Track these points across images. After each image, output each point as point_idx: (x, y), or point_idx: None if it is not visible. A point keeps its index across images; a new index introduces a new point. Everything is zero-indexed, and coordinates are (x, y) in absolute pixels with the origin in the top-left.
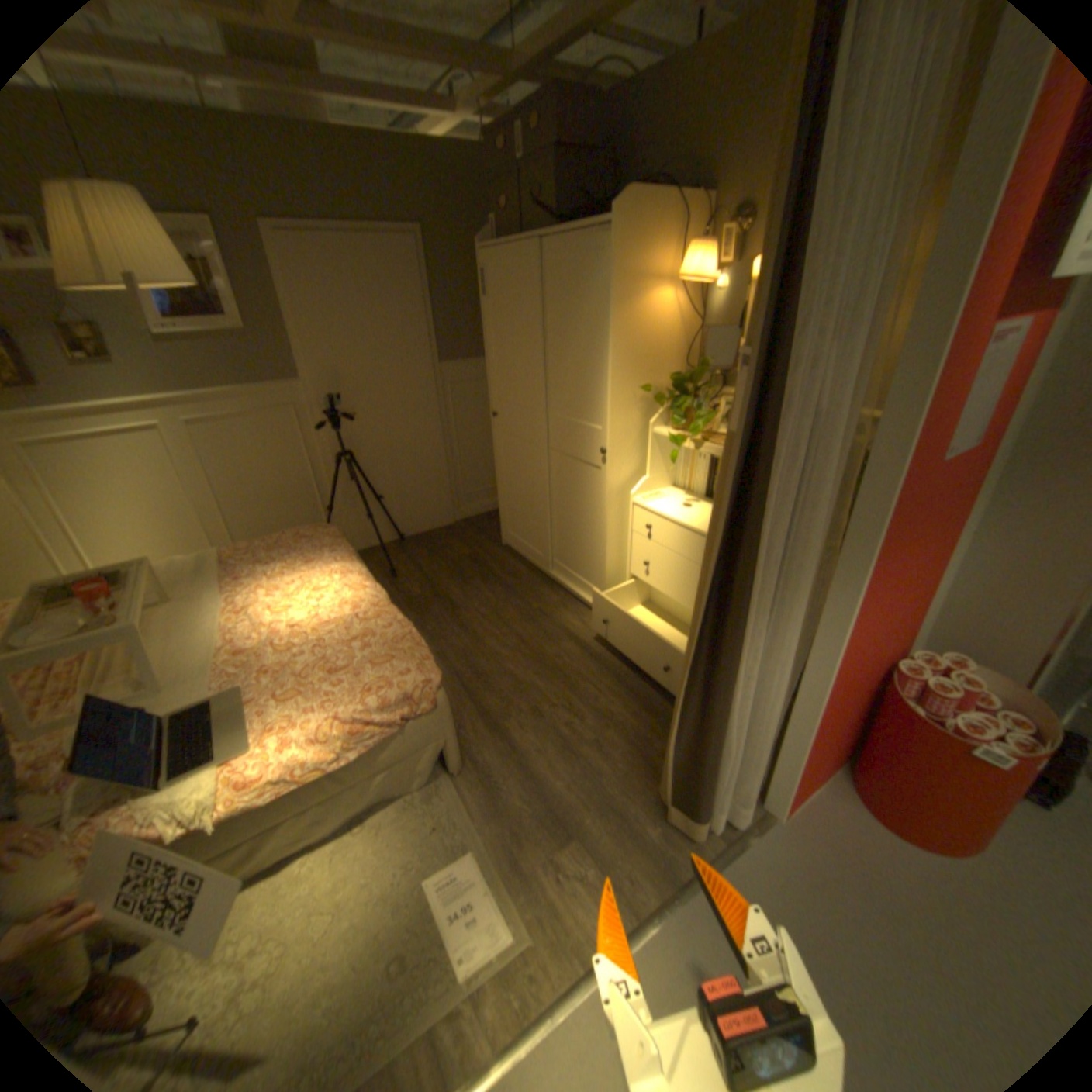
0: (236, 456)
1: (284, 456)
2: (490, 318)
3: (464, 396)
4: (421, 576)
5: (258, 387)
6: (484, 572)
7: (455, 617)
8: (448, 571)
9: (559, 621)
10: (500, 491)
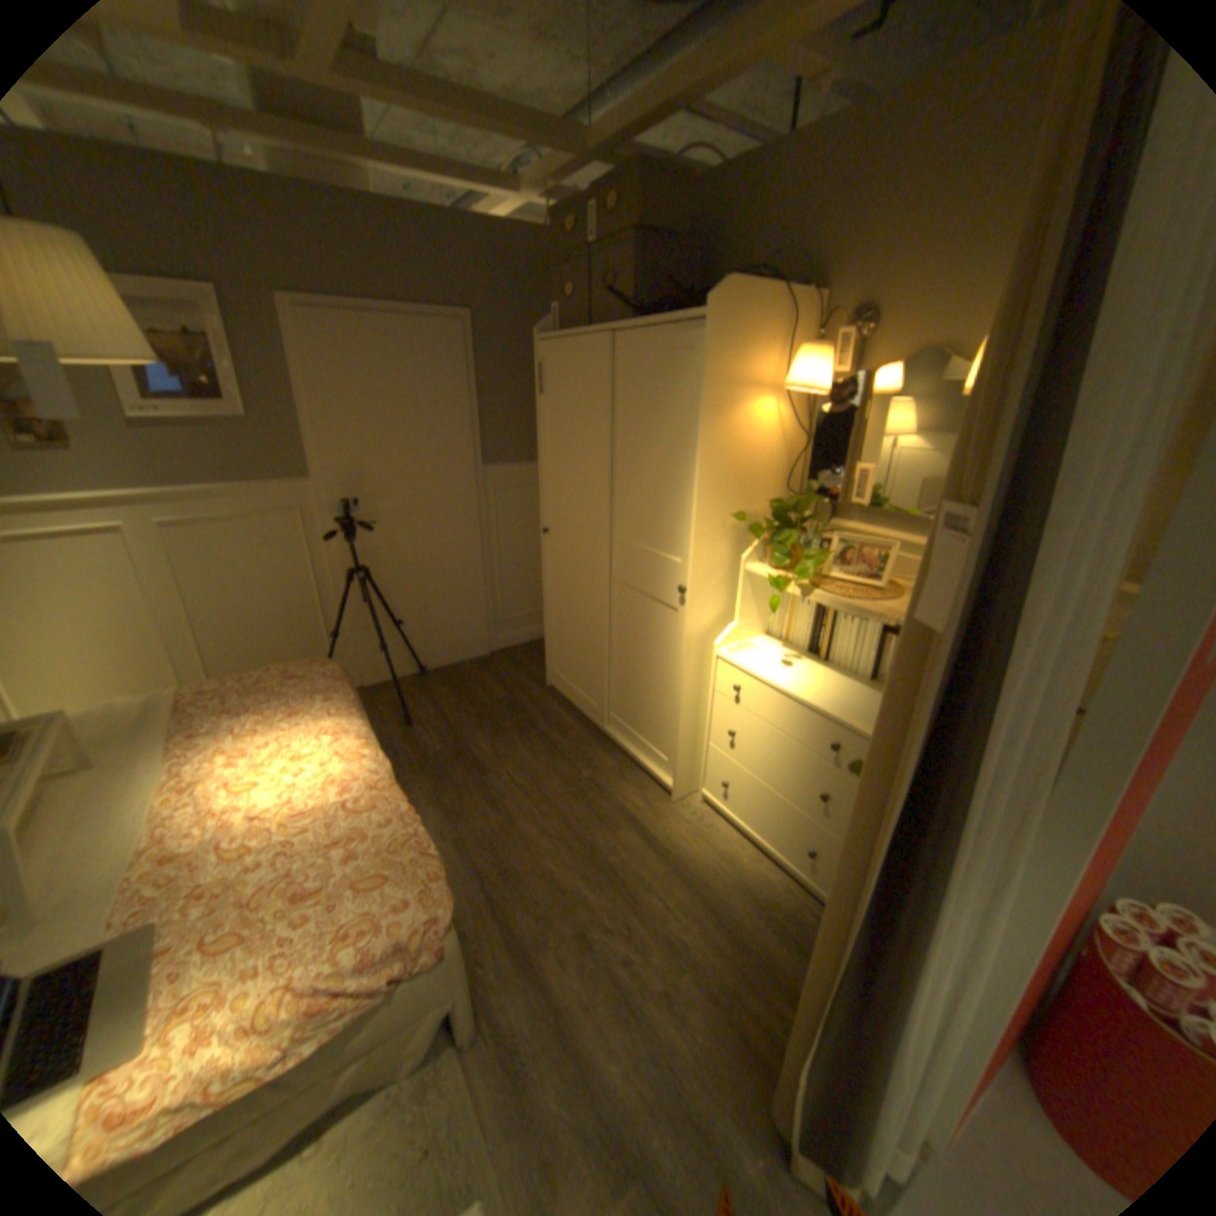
0: (220, 568)
1: (282, 568)
2: (545, 419)
3: (510, 504)
4: (442, 724)
5: (256, 485)
6: (521, 721)
7: (481, 786)
8: (476, 719)
9: (614, 797)
10: (547, 621)
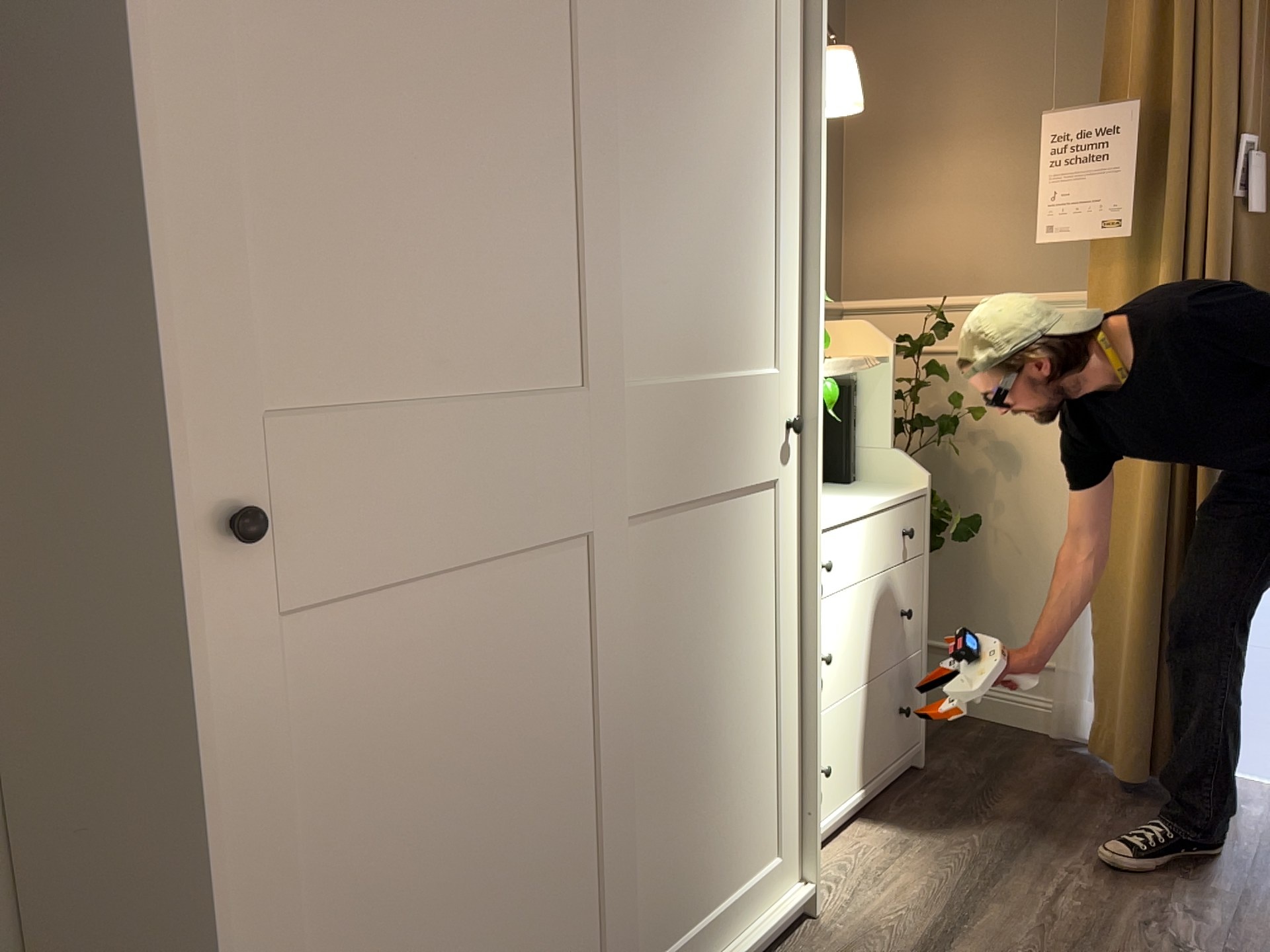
0: None
1: None
2: None
3: None
4: None
5: None
6: None
7: None
8: None
9: None
10: None
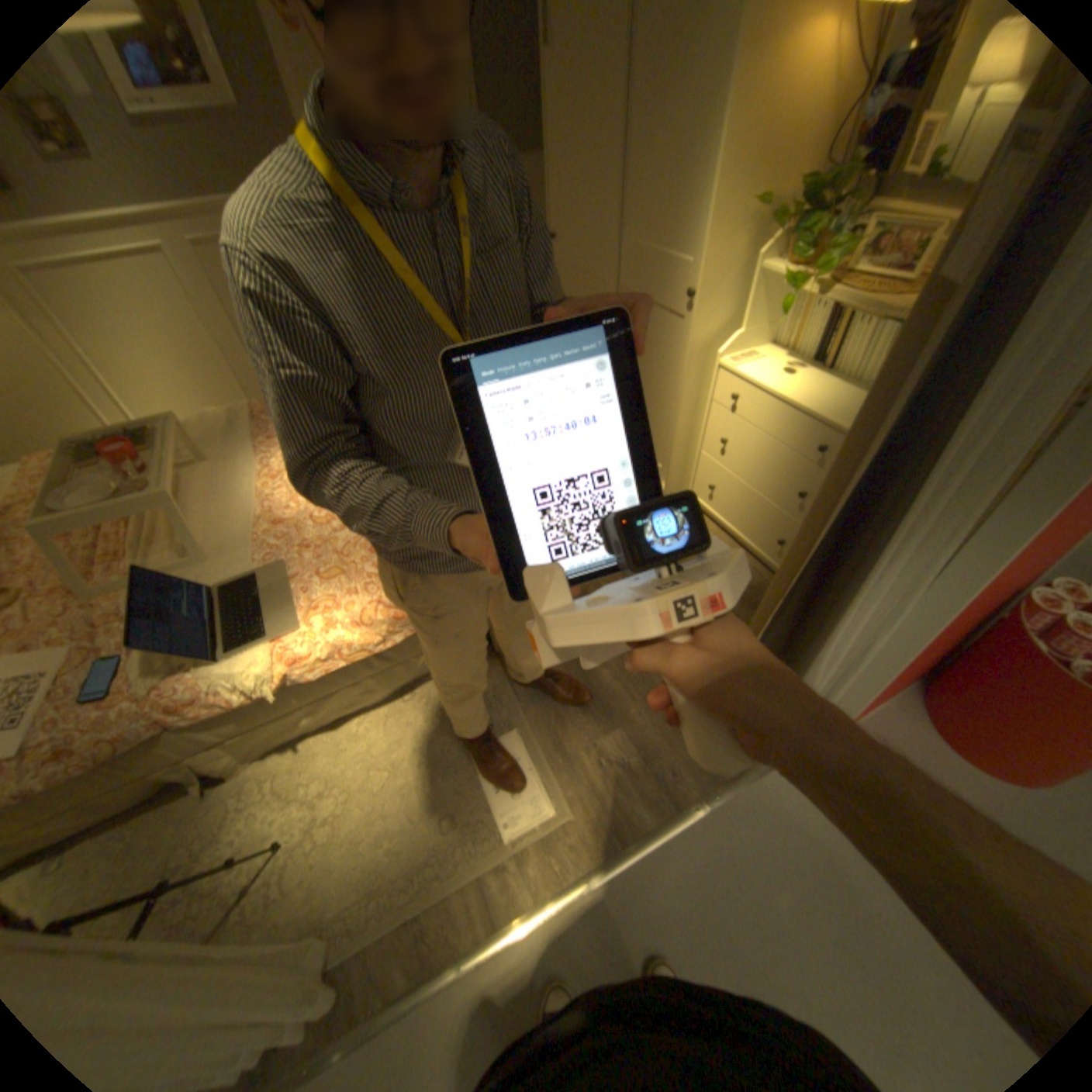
0: None
1: None
2: (551, 85)
3: None
4: None
5: None
6: None
7: None
8: None
9: None
10: None
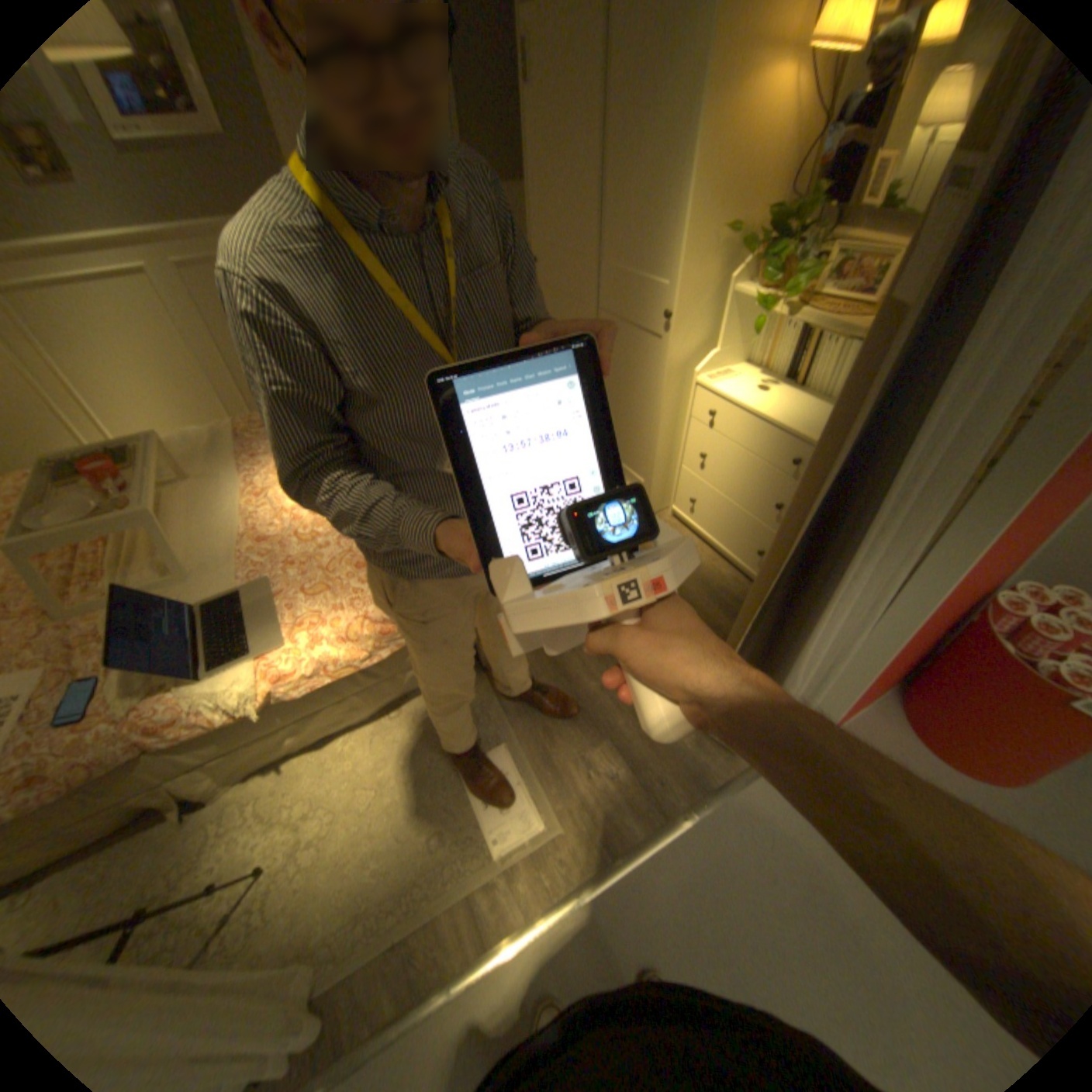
0: None
1: None
2: (530, 119)
3: None
4: None
5: None
6: None
7: None
8: None
9: None
10: None
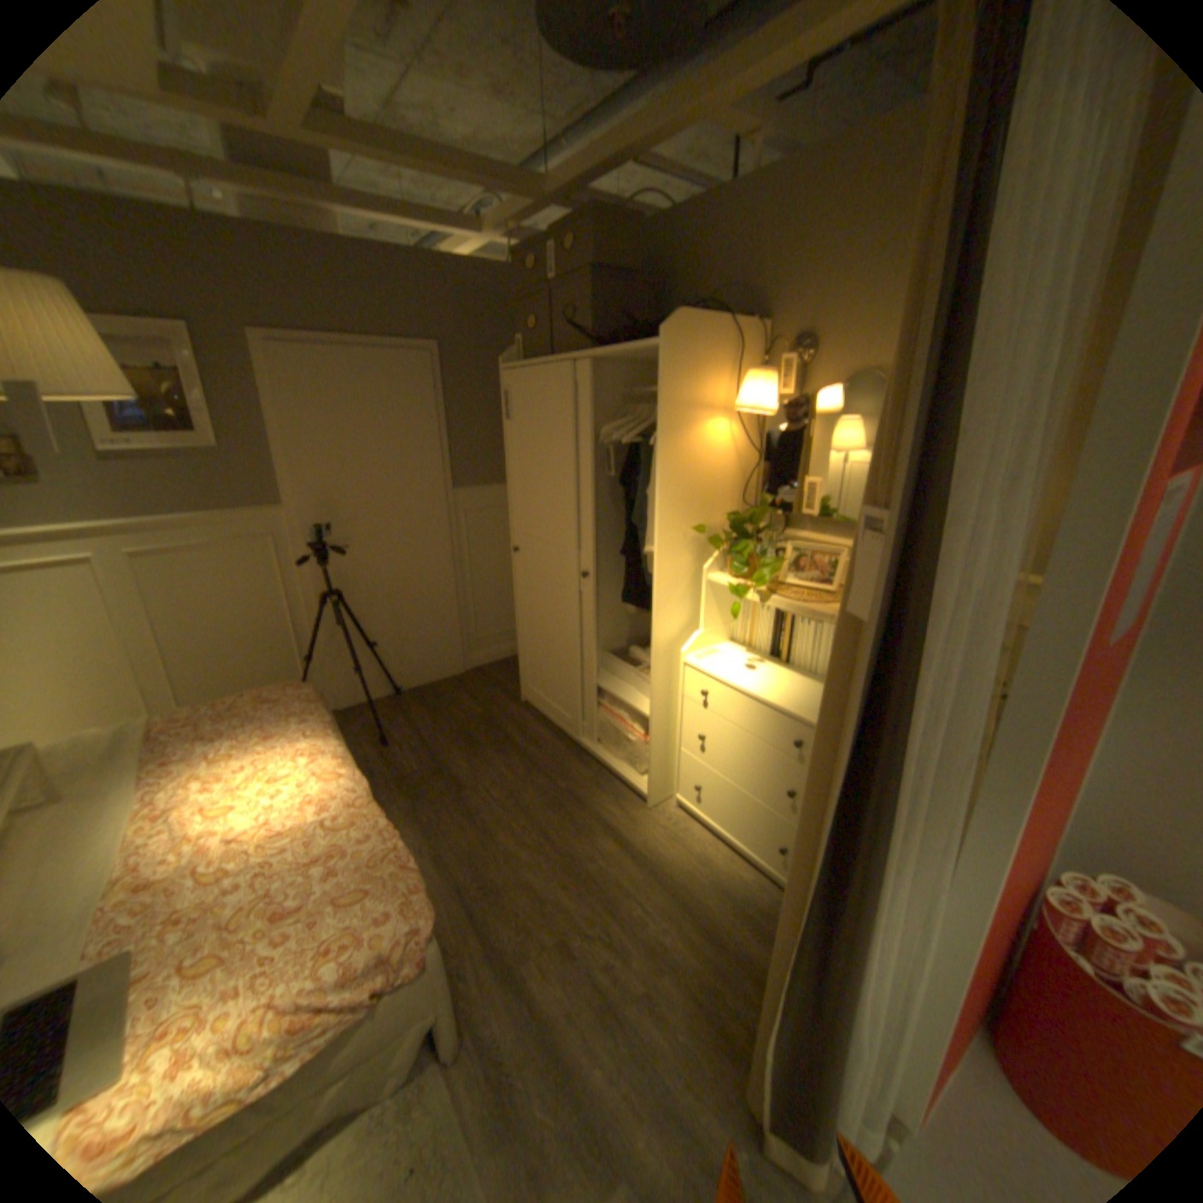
0: (191, 595)
1: (254, 594)
2: (513, 443)
3: (481, 525)
4: (418, 743)
5: (228, 513)
6: (497, 737)
7: (459, 803)
8: (452, 737)
9: (591, 807)
10: (520, 638)
